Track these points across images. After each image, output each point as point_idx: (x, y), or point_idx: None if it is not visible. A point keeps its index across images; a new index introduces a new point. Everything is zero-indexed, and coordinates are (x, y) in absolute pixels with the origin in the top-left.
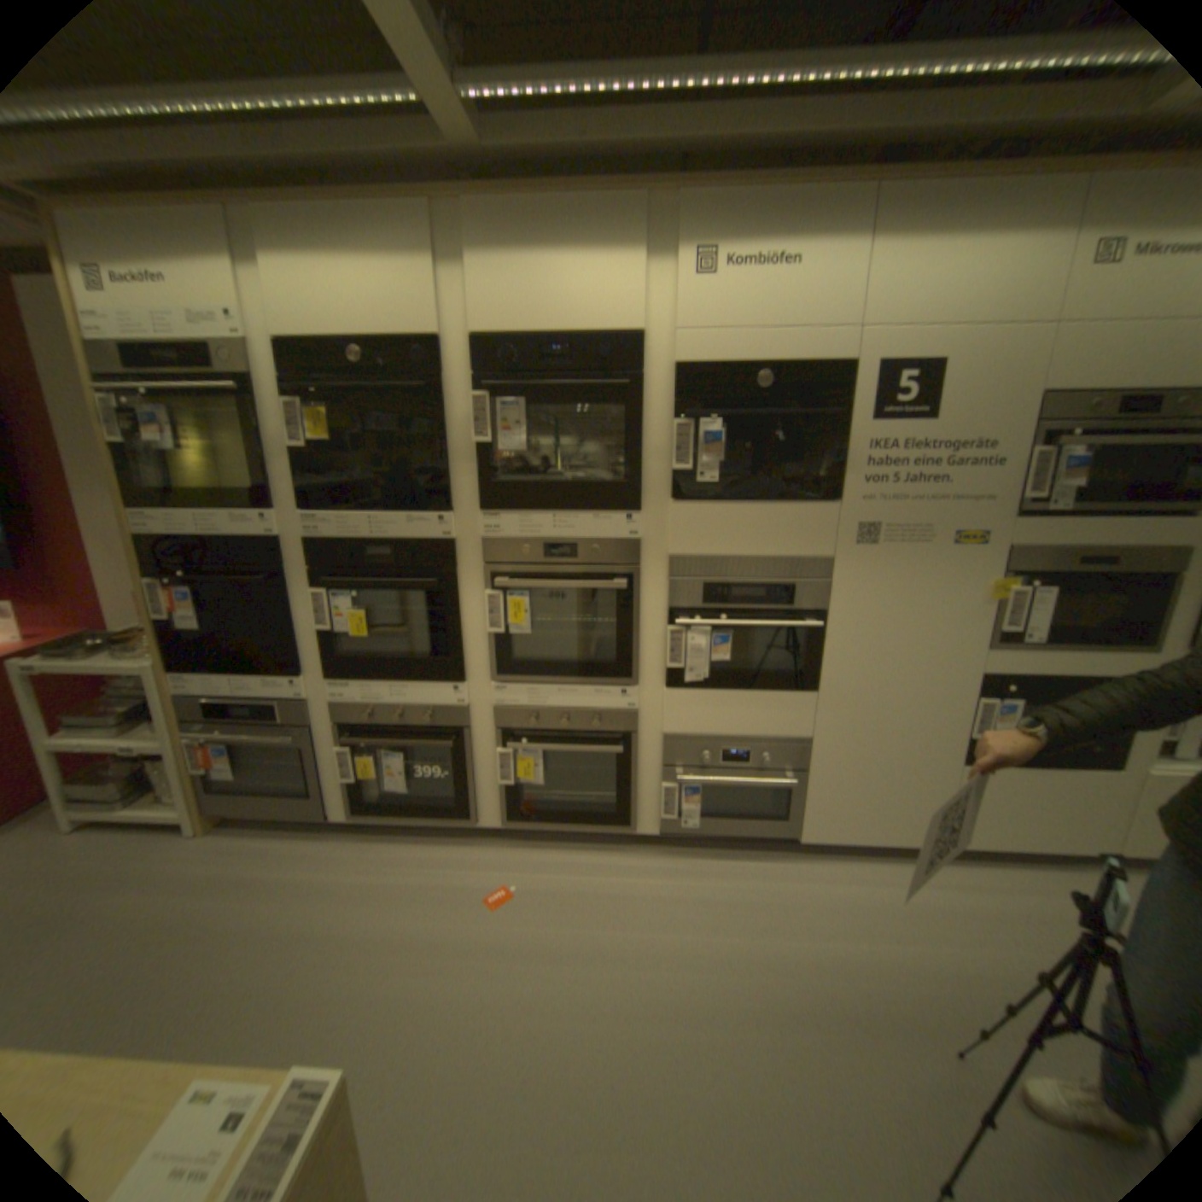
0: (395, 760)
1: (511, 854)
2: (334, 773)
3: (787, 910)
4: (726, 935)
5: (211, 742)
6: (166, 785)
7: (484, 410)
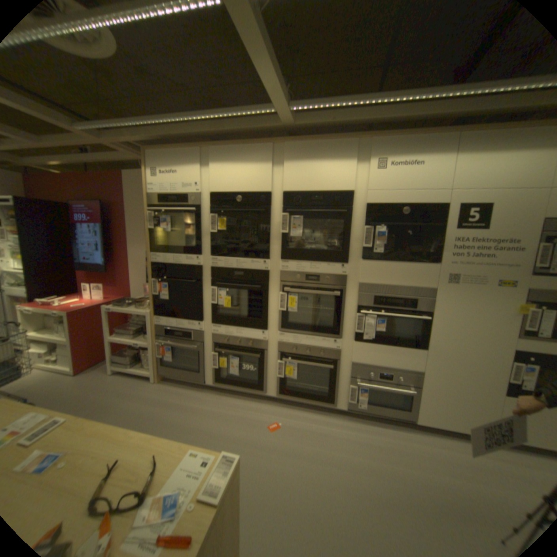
0: (236, 360)
1: (279, 410)
2: (210, 363)
3: (410, 456)
4: (379, 462)
5: (166, 345)
6: (147, 360)
7: (286, 220)
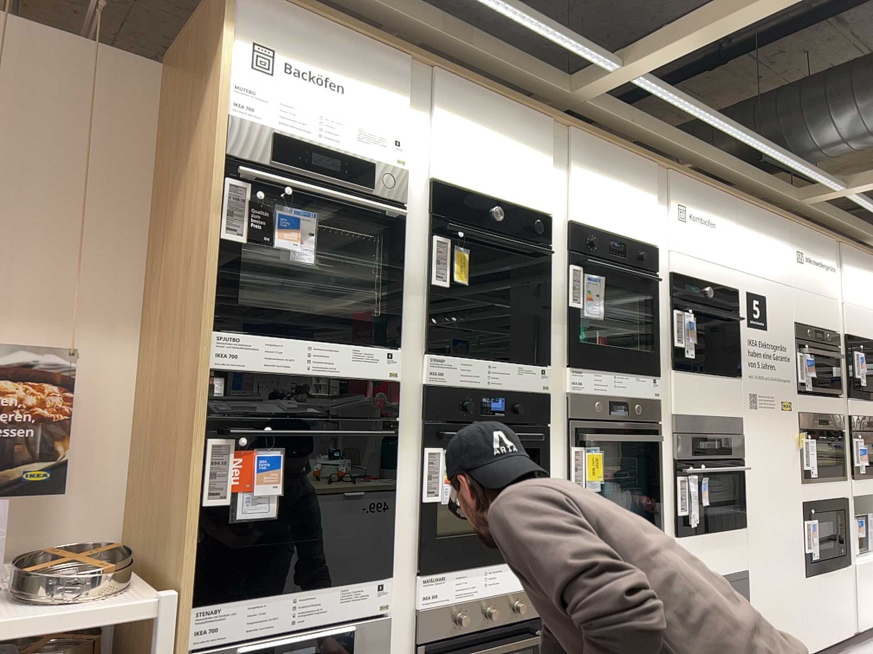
0: None
1: None
2: None
3: None
4: None
5: None
6: None
7: (572, 280)
